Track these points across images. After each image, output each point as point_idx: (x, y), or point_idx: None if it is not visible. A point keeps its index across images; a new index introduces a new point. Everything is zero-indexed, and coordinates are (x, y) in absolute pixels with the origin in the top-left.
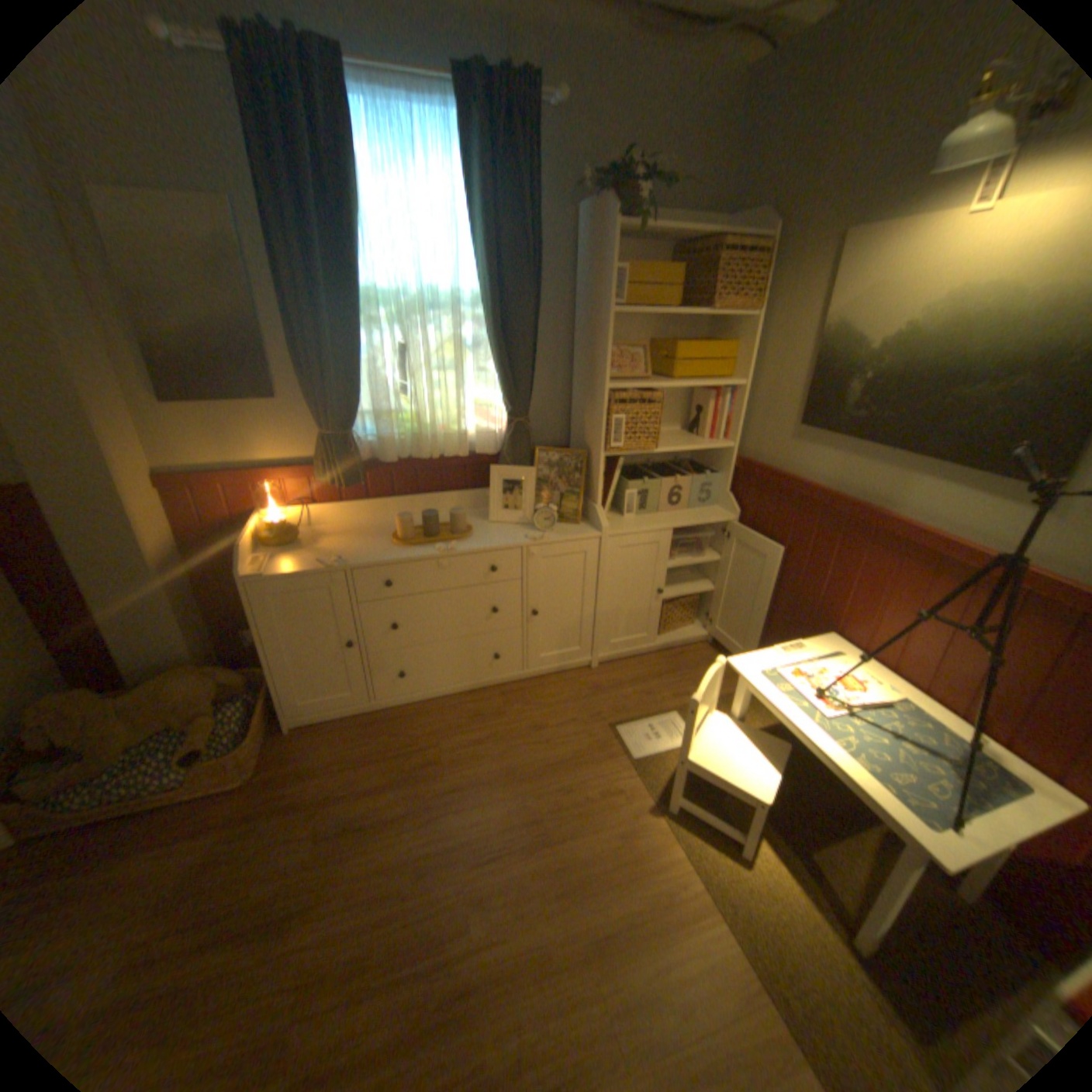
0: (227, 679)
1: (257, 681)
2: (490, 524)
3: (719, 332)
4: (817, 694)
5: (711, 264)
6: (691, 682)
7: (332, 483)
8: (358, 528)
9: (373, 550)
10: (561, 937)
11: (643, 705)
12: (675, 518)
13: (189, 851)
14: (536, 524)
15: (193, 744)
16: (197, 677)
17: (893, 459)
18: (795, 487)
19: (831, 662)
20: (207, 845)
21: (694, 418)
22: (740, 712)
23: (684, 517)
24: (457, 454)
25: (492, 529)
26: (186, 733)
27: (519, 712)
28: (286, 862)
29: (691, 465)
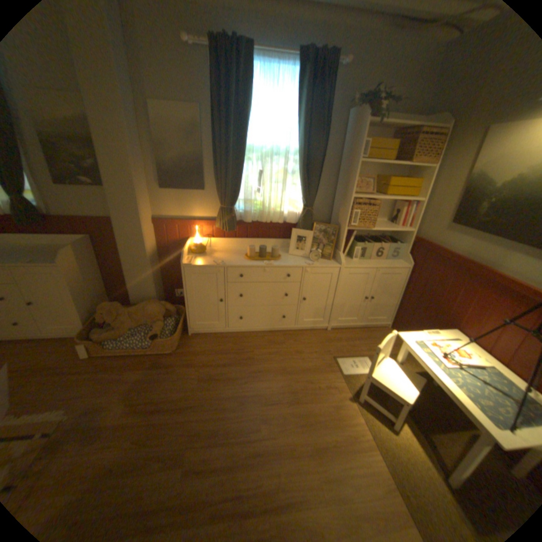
0: (170, 308)
1: (180, 311)
2: (289, 255)
3: (413, 174)
4: (444, 356)
5: (414, 140)
6: (377, 345)
7: (223, 229)
8: (230, 250)
9: (236, 260)
10: (302, 443)
11: (351, 351)
12: (379, 263)
13: (150, 374)
14: (310, 257)
15: (154, 332)
16: (159, 305)
17: (502, 243)
18: (445, 253)
19: (454, 343)
20: (156, 374)
21: (395, 215)
22: (401, 360)
23: (383, 263)
24: (278, 222)
25: (289, 258)
26: (152, 327)
27: (291, 344)
28: (187, 387)
29: (390, 239)
